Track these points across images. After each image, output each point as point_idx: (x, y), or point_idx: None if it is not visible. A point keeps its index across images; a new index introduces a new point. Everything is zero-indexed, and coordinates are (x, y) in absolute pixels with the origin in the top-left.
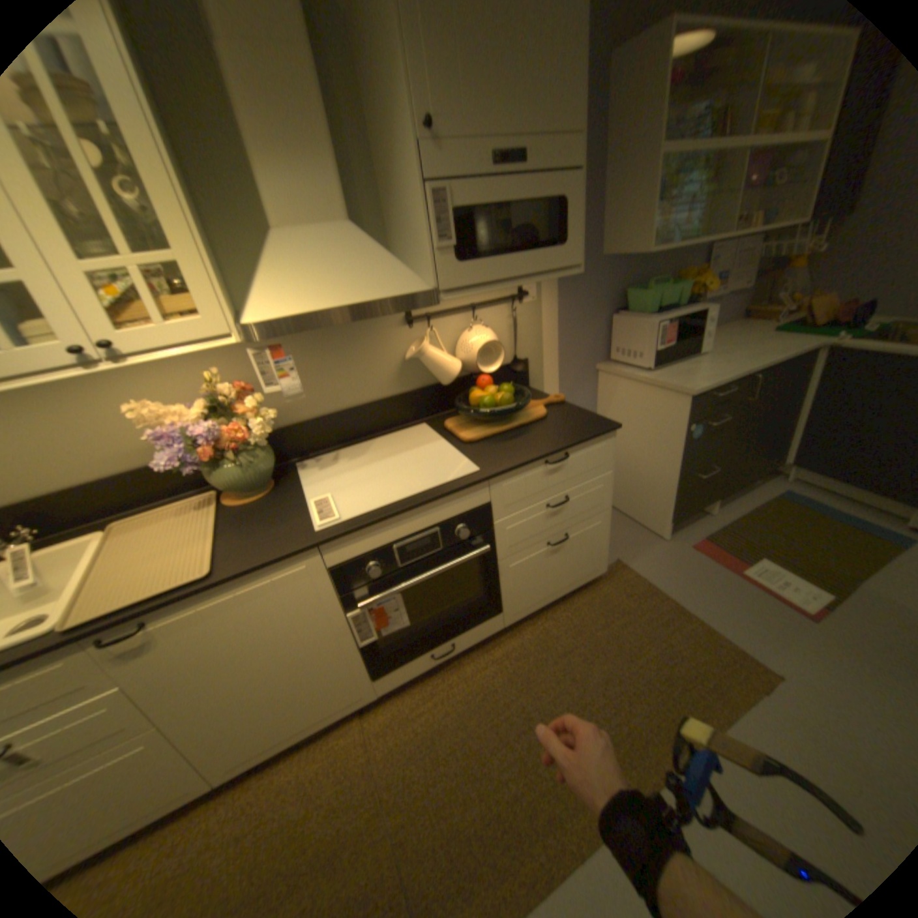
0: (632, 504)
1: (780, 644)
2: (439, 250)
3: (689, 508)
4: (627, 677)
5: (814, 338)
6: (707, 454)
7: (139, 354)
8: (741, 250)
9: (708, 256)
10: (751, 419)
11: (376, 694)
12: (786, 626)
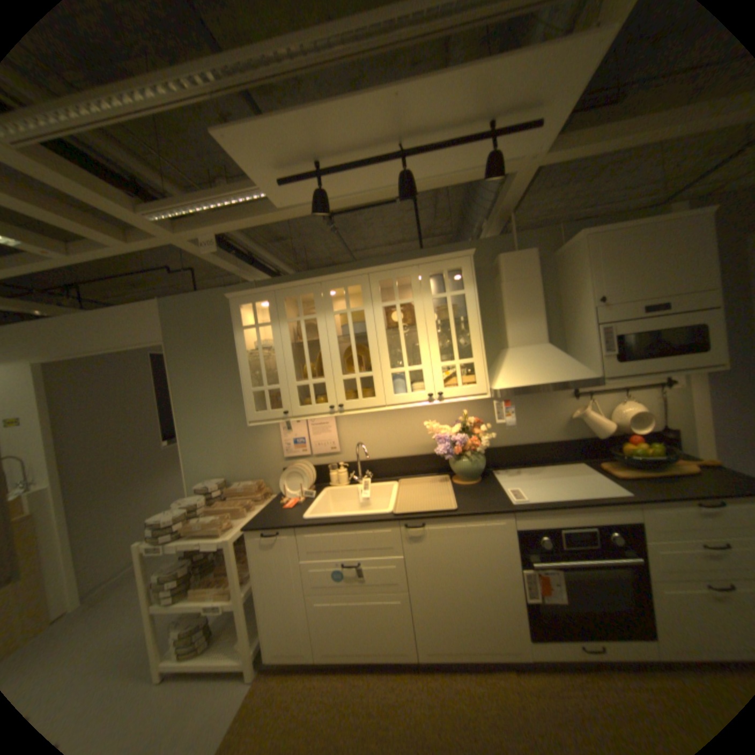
0: None
1: None
2: (606, 356)
3: None
4: None
5: None
6: None
7: (447, 399)
8: None
9: None
10: None
11: (533, 658)
12: None
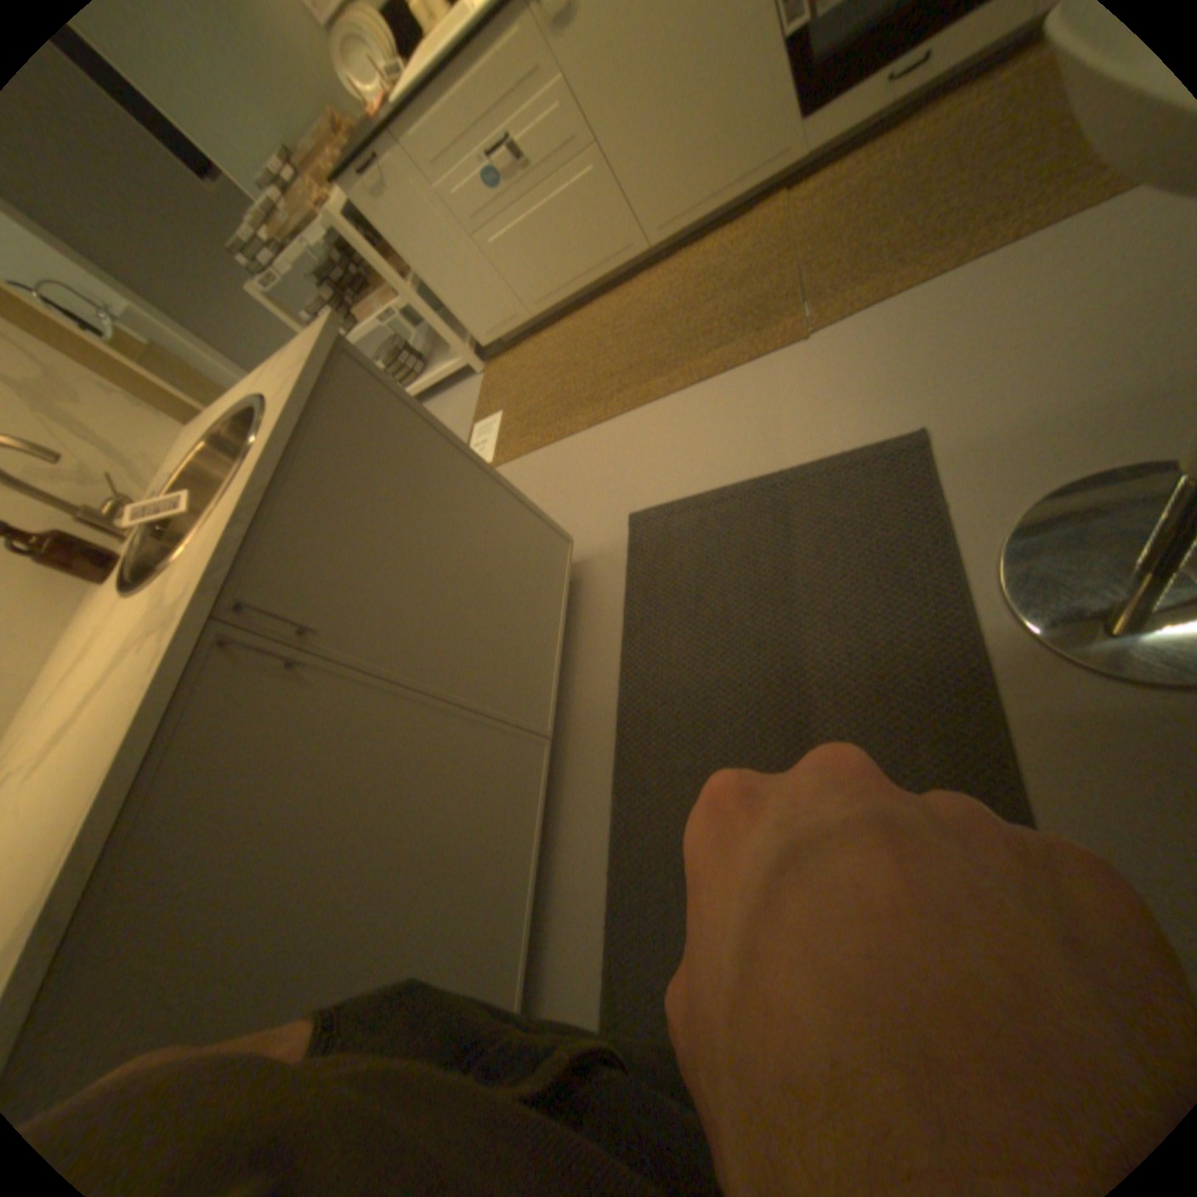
0: None
1: None
2: None
3: None
4: None
5: None
6: None
7: None
8: None
9: None
10: None
11: (809, 141)
12: None
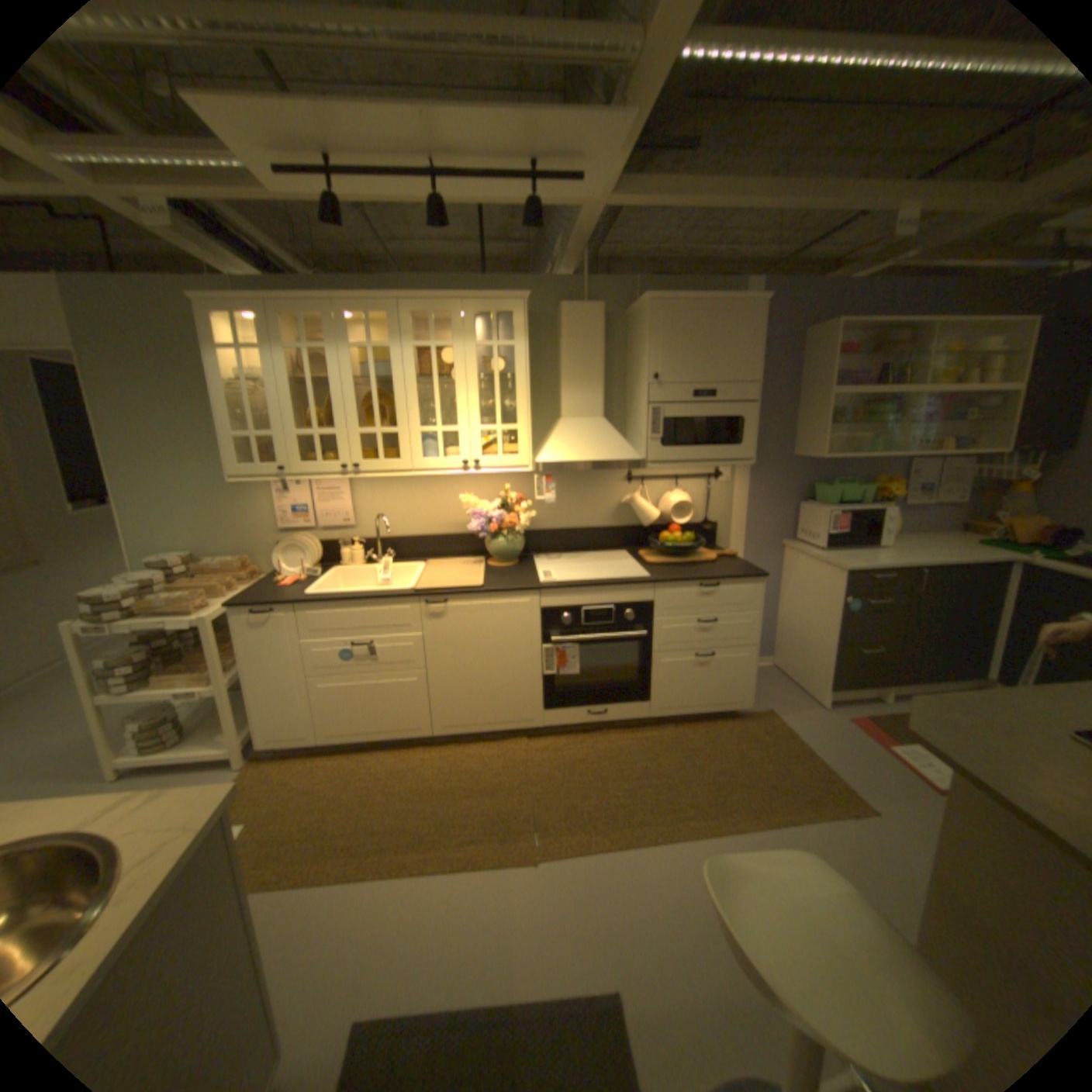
0: (803, 673)
1: (895, 798)
2: (651, 439)
3: (851, 680)
4: (739, 776)
5: (1012, 554)
6: (870, 631)
7: (486, 469)
8: (950, 468)
9: (909, 468)
10: (924, 612)
11: (544, 723)
12: (910, 790)
